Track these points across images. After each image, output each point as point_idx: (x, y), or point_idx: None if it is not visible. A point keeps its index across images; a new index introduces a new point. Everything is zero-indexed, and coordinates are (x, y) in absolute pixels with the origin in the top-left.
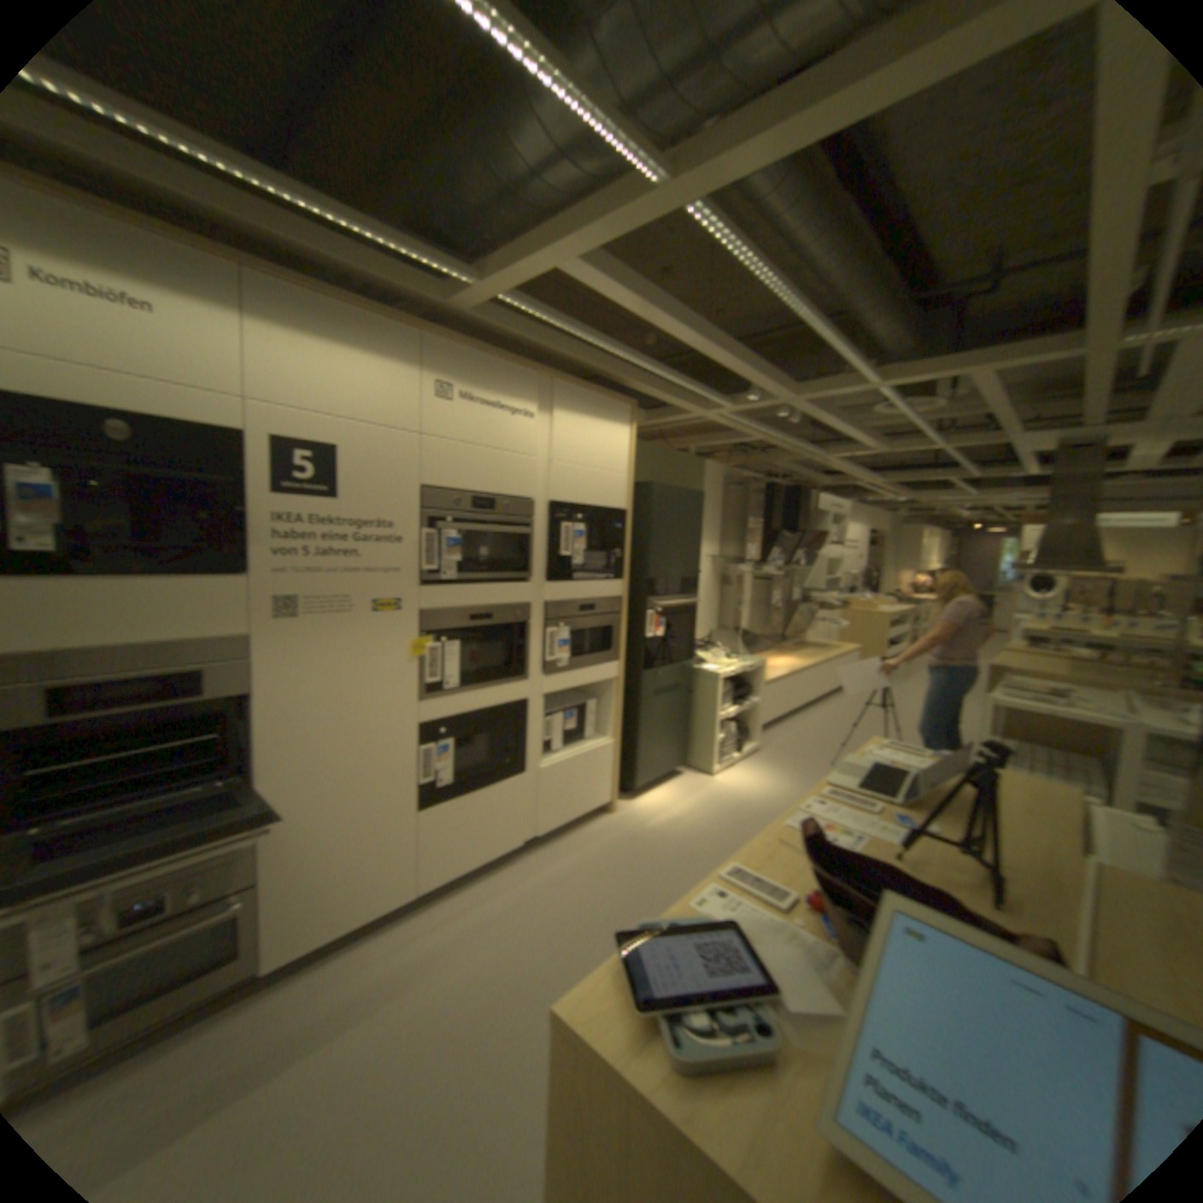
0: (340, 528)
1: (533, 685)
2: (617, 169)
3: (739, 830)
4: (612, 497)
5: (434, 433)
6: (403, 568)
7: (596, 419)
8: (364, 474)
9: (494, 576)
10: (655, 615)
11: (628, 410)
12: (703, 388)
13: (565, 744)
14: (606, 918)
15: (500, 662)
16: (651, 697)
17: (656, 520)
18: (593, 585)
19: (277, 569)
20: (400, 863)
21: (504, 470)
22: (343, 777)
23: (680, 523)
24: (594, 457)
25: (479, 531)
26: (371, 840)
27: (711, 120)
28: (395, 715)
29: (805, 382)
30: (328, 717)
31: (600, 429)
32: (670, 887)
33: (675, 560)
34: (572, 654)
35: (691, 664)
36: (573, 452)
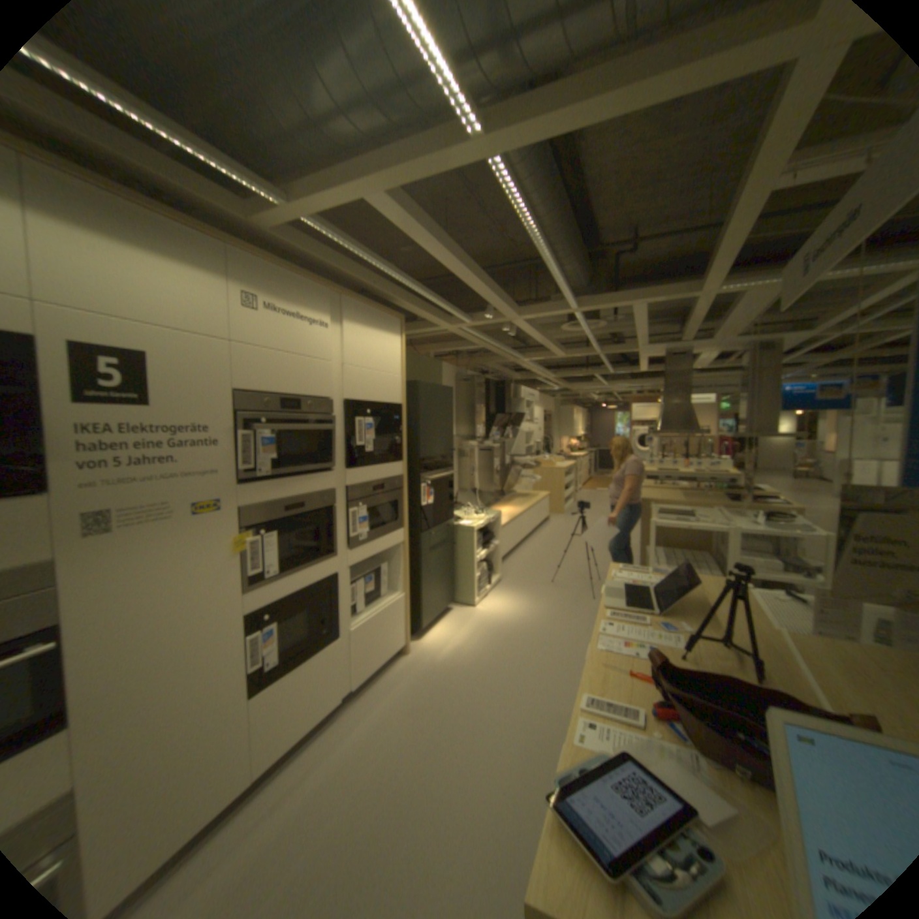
0: (149, 433)
1: (338, 560)
2: (414, 120)
3: (504, 646)
4: (389, 394)
5: (239, 339)
6: (217, 469)
7: (374, 329)
8: (171, 379)
9: (301, 468)
10: (425, 486)
11: (396, 323)
12: (451, 307)
13: (365, 604)
14: (424, 749)
15: (310, 544)
16: (425, 552)
17: (420, 411)
18: (379, 468)
19: (77, 483)
20: (229, 755)
21: (303, 373)
22: (166, 688)
23: (436, 412)
24: (374, 361)
25: (286, 428)
26: (199, 743)
27: (496, 94)
28: (217, 613)
29: (522, 306)
30: (145, 630)
31: (377, 338)
32: (468, 706)
33: (435, 441)
34: (368, 528)
35: (451, 521)
36: (358, 357)
